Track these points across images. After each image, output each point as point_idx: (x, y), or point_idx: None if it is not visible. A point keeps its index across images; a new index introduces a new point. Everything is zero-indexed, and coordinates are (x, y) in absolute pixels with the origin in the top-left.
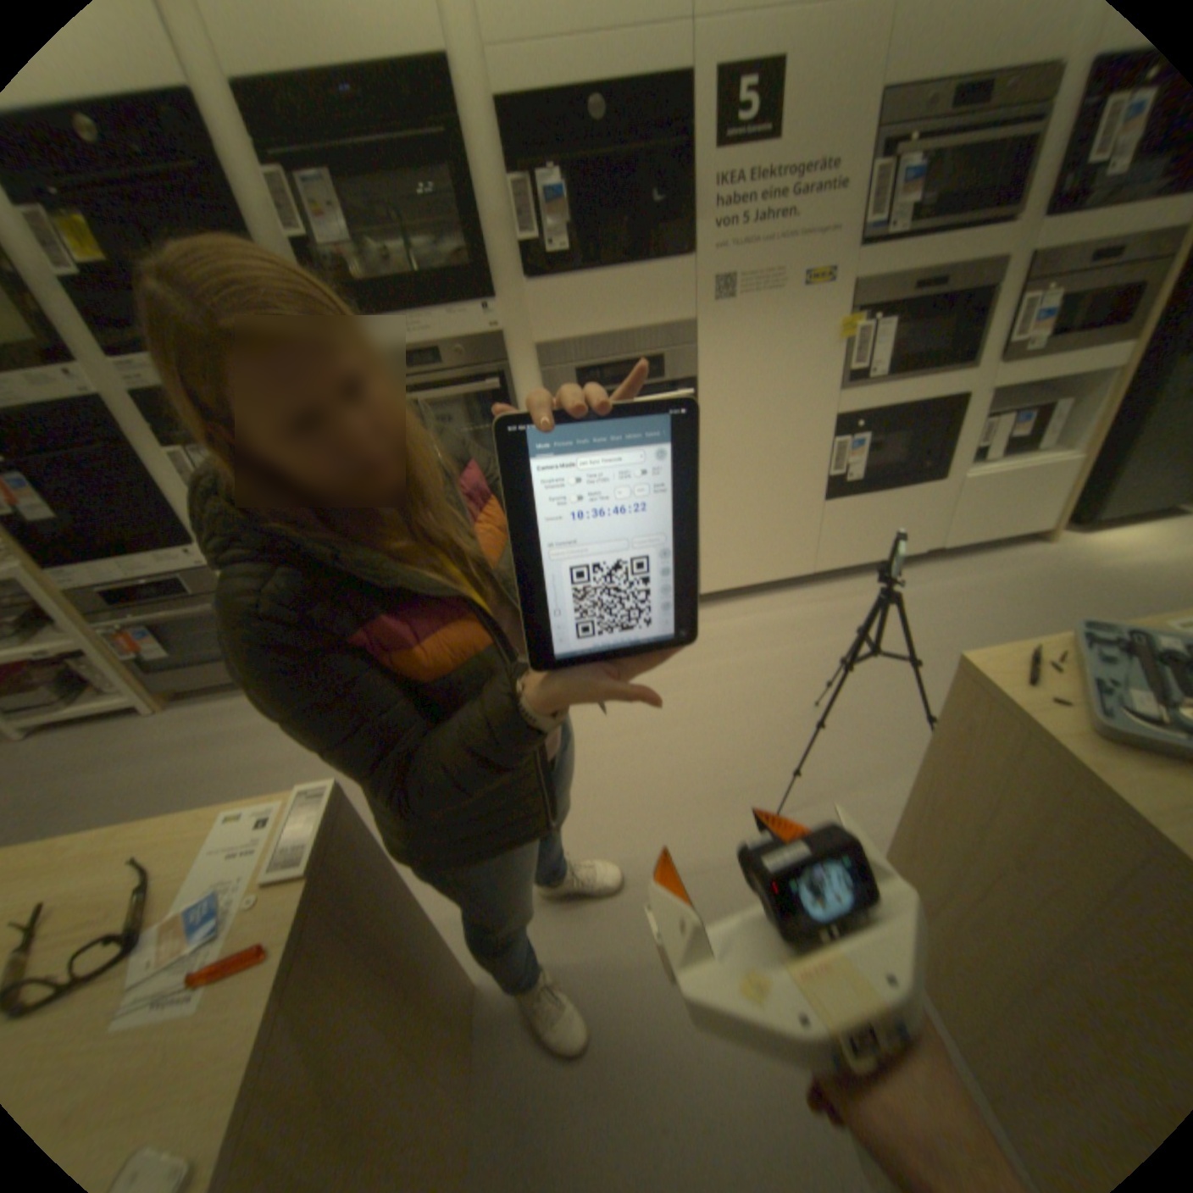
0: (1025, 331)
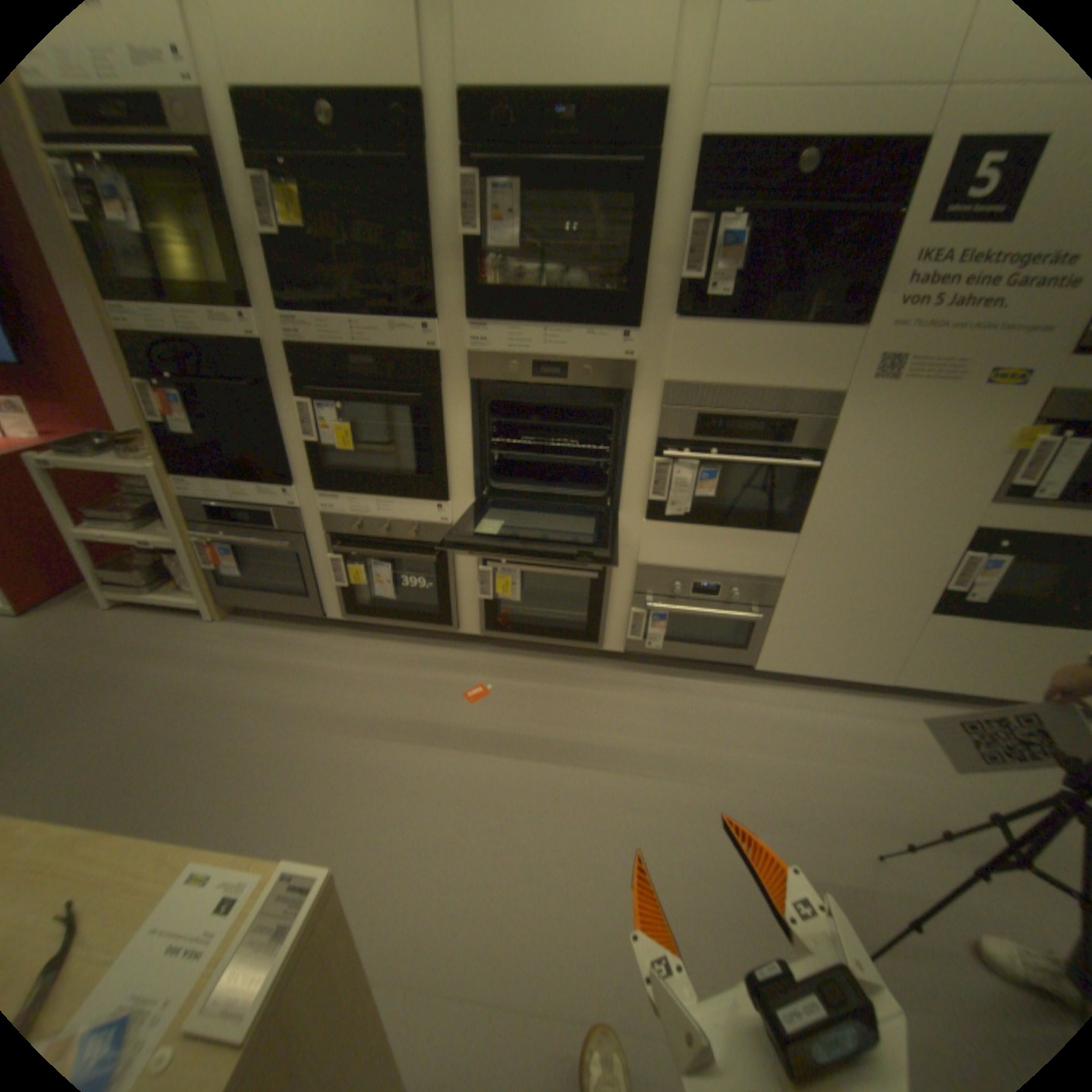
0: None
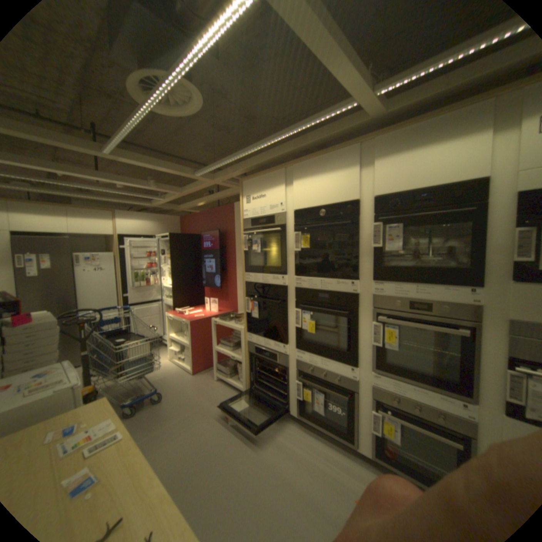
0: None
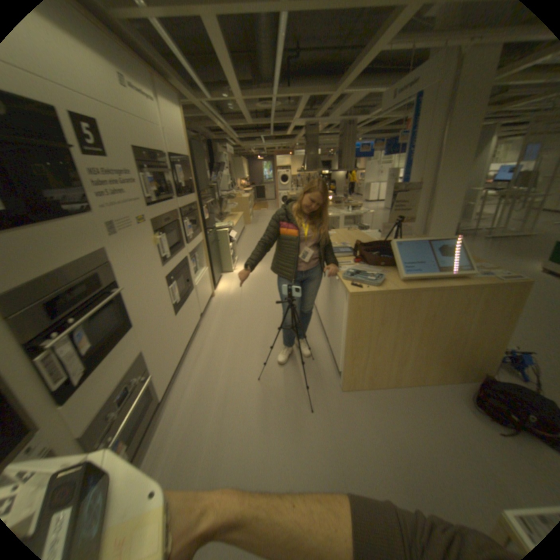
0: (186, 234)
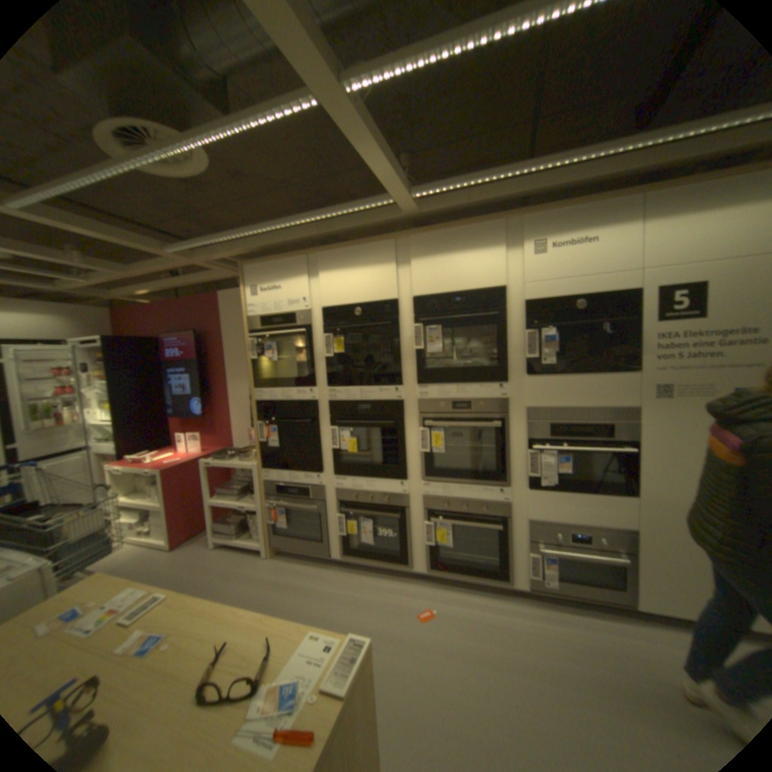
0: None
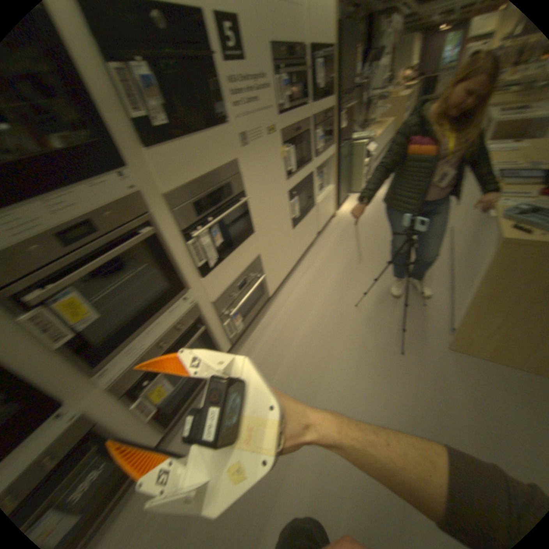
0: (316, 146)
